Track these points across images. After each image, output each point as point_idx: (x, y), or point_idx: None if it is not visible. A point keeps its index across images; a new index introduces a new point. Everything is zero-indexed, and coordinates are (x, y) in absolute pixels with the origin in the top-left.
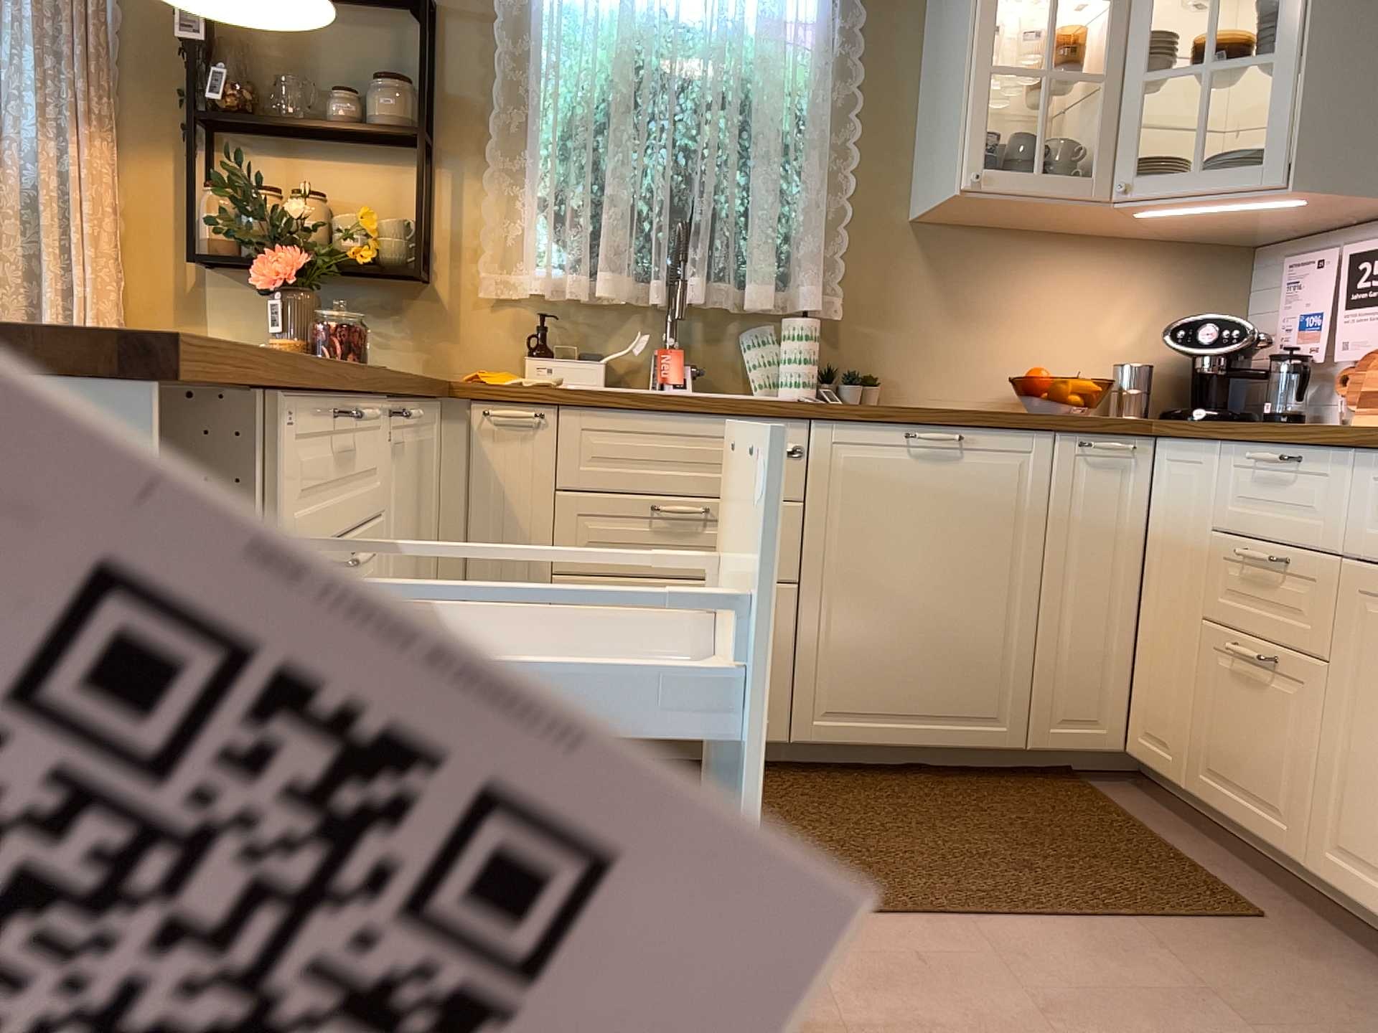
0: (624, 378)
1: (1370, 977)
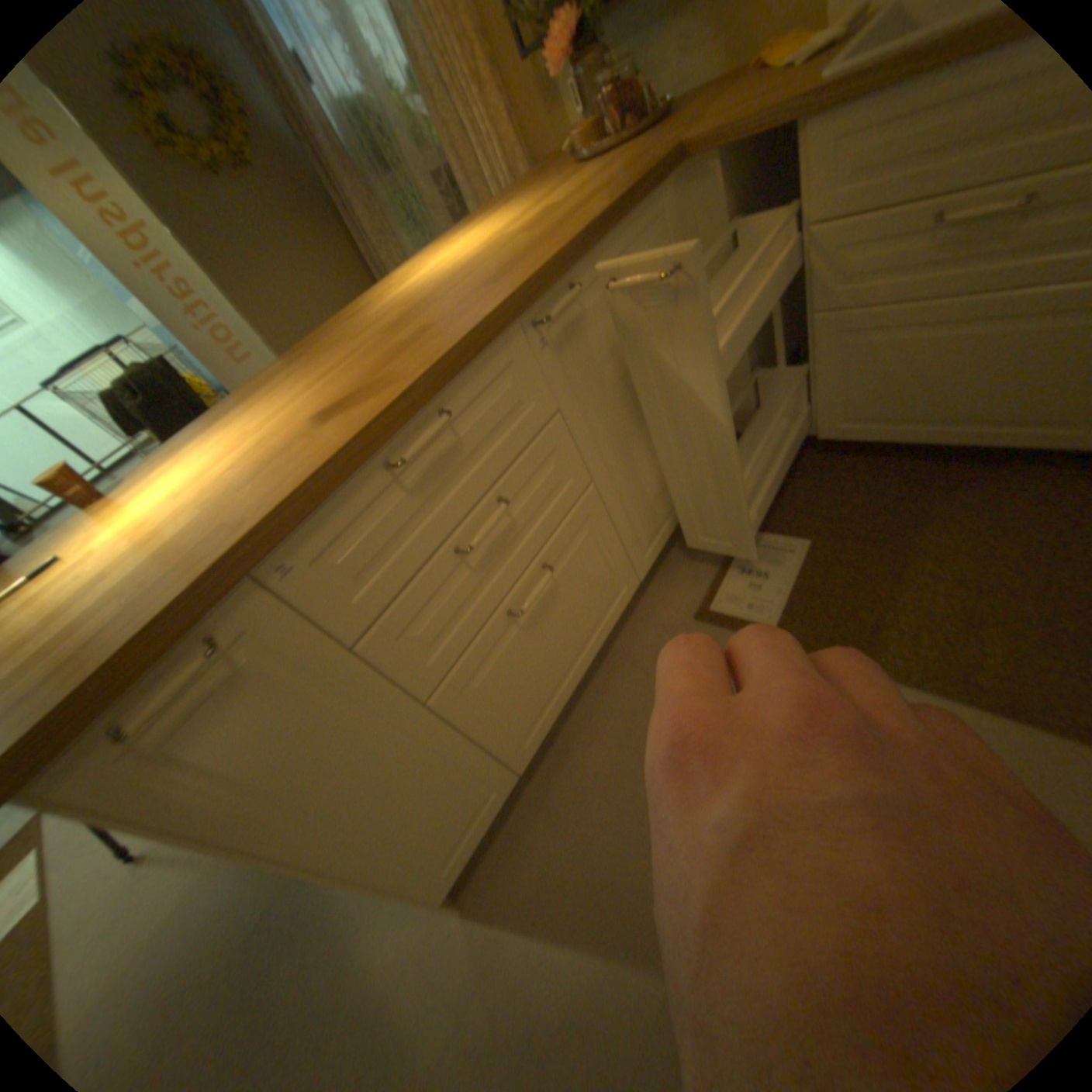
0: None
1: None
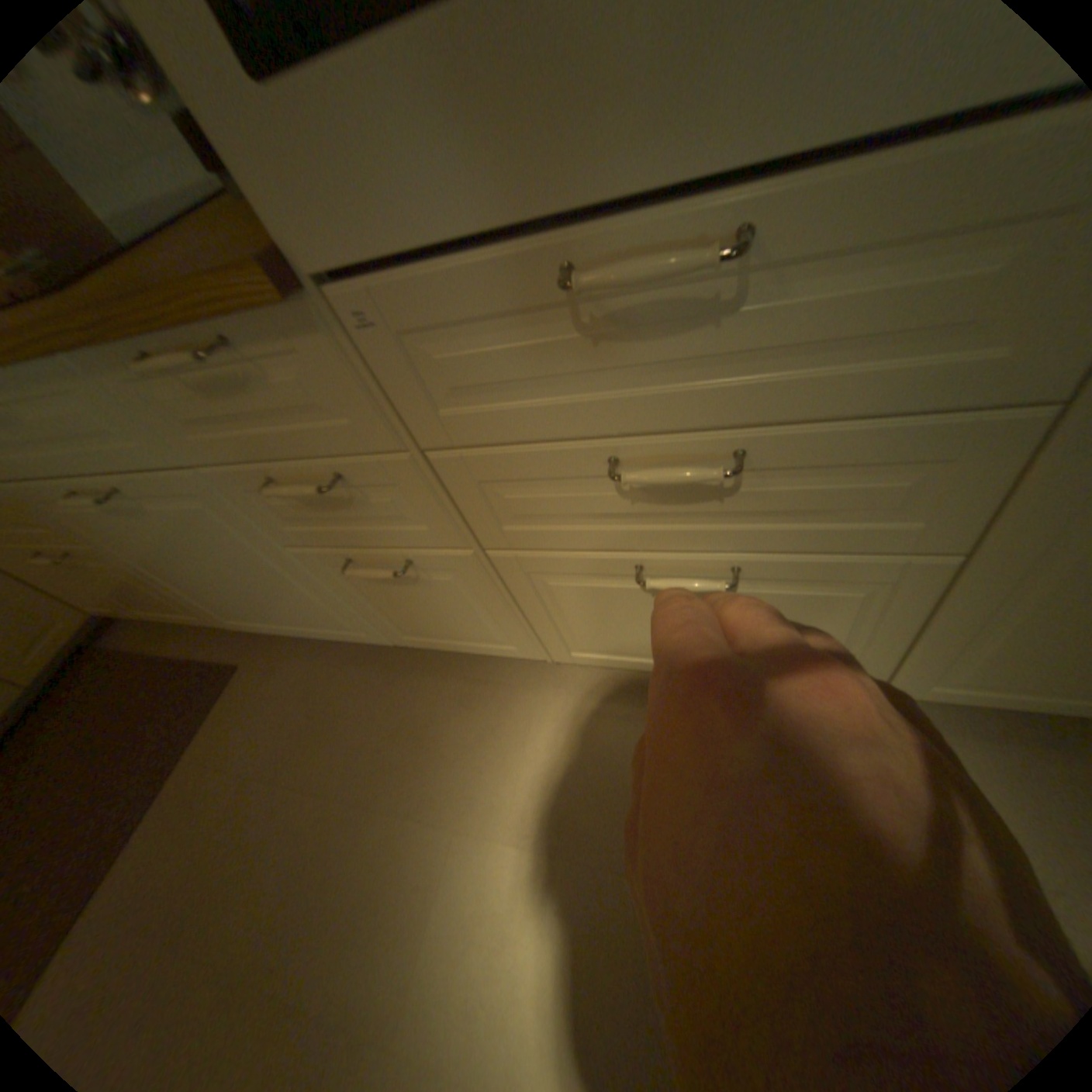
0: None
1: (297, 655)
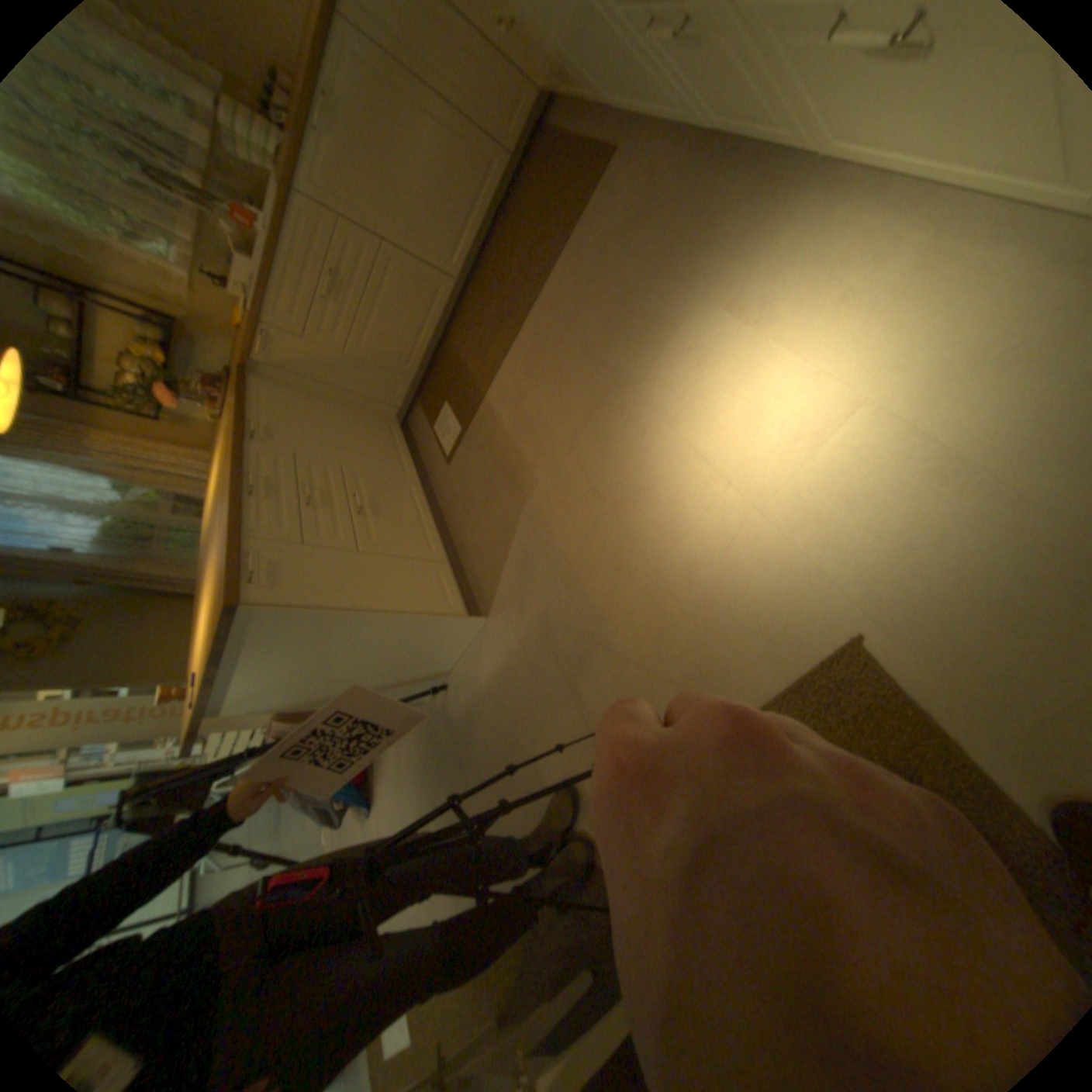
0: (248, 238)
1: (655, 133)
